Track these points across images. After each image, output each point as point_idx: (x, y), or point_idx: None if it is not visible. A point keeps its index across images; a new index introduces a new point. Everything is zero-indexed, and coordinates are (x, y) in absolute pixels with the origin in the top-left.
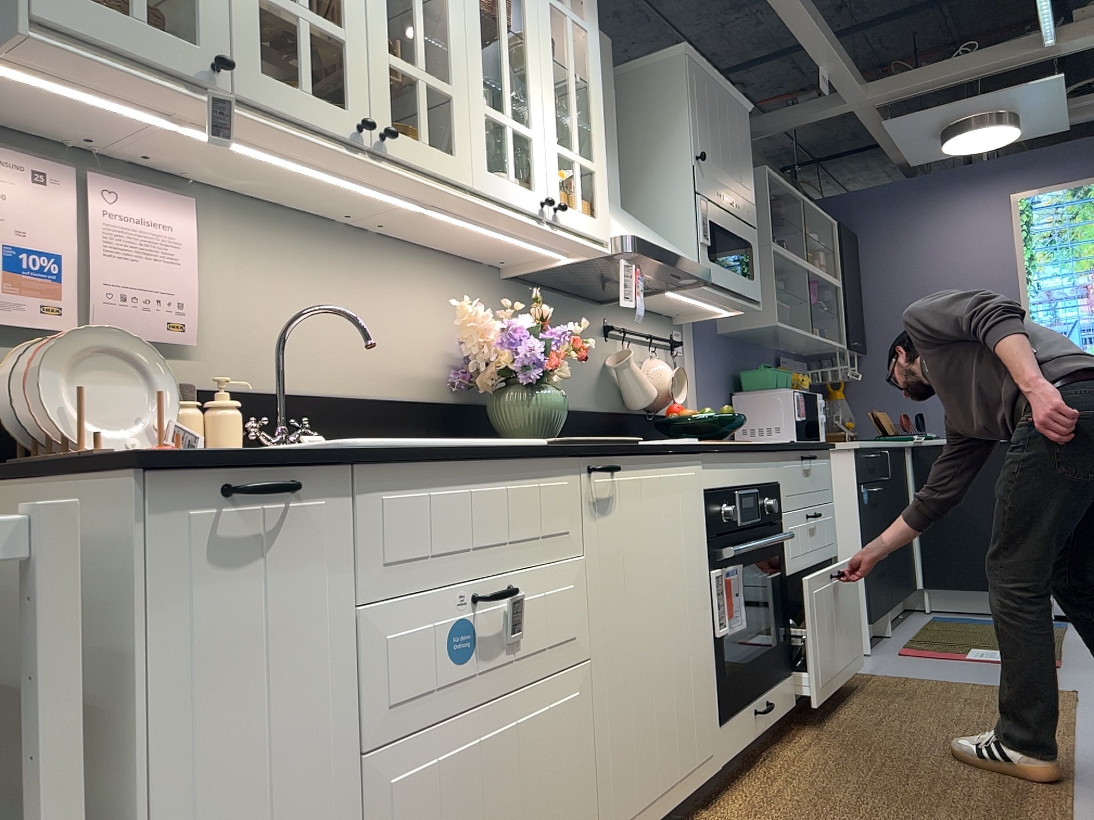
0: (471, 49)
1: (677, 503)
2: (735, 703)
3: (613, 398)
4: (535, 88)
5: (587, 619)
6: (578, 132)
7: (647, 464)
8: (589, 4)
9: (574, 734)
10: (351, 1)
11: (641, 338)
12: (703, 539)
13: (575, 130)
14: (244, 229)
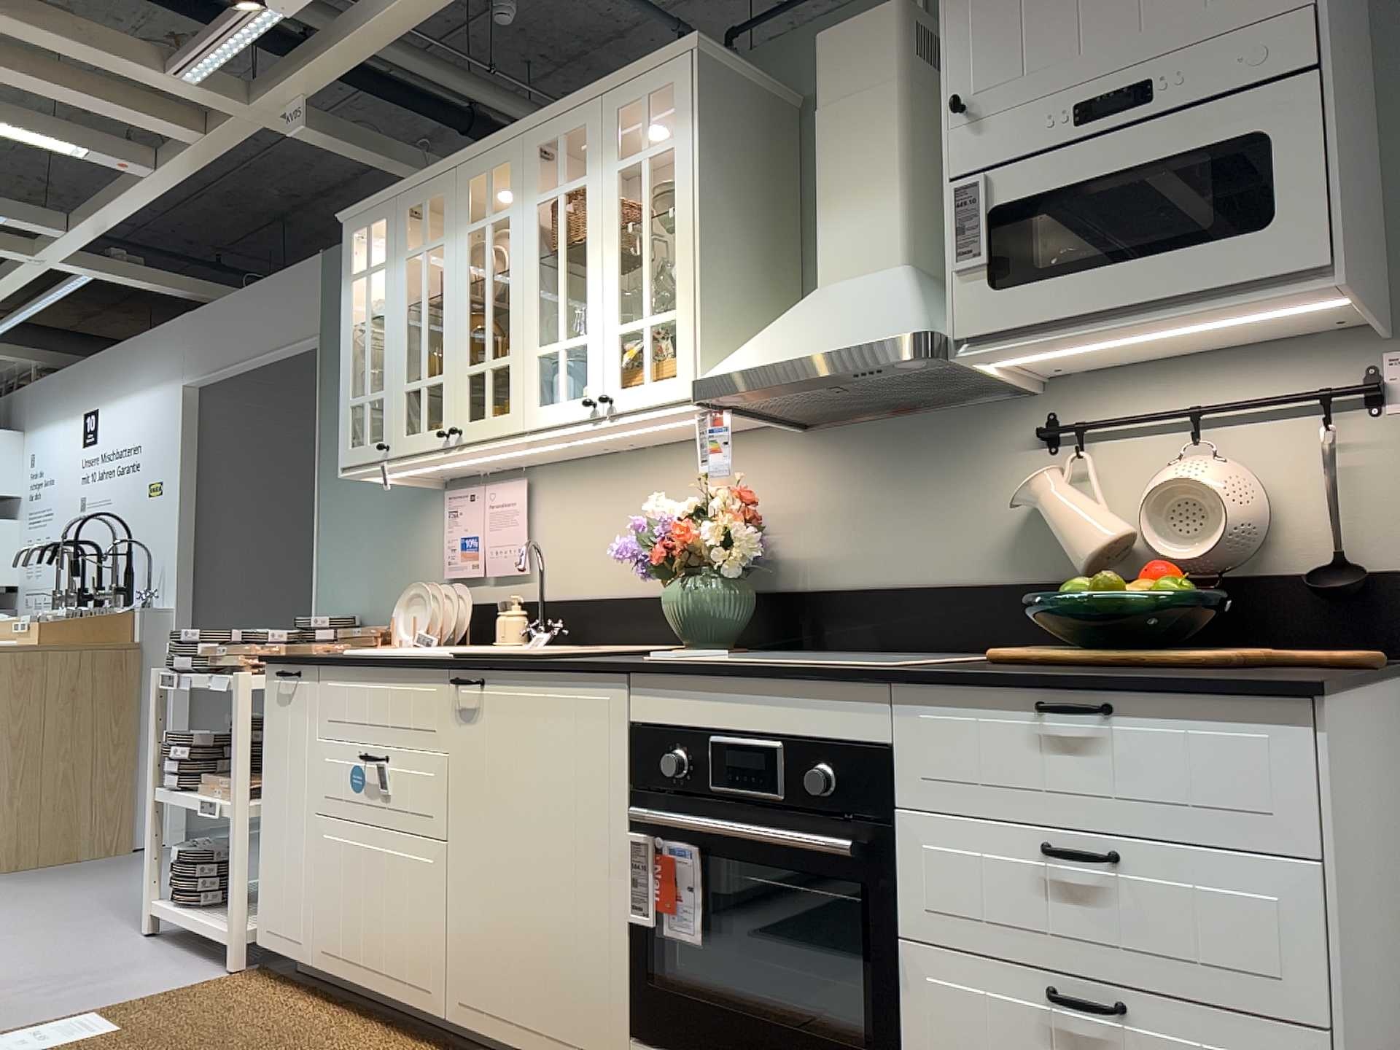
0: (526, 306)
1: (566, 731)
2: (670, 1038)
3: (1061, 555)
4: (591, 285)
5: (445, 807)
6: (648, 288)
7: (524, 681)
8: (676, 110)
9: (426, 891)
10: (446, 350)
11: (1181, 421)
12: (614, 786)
13: (643, 289)
14: (559, 484)
